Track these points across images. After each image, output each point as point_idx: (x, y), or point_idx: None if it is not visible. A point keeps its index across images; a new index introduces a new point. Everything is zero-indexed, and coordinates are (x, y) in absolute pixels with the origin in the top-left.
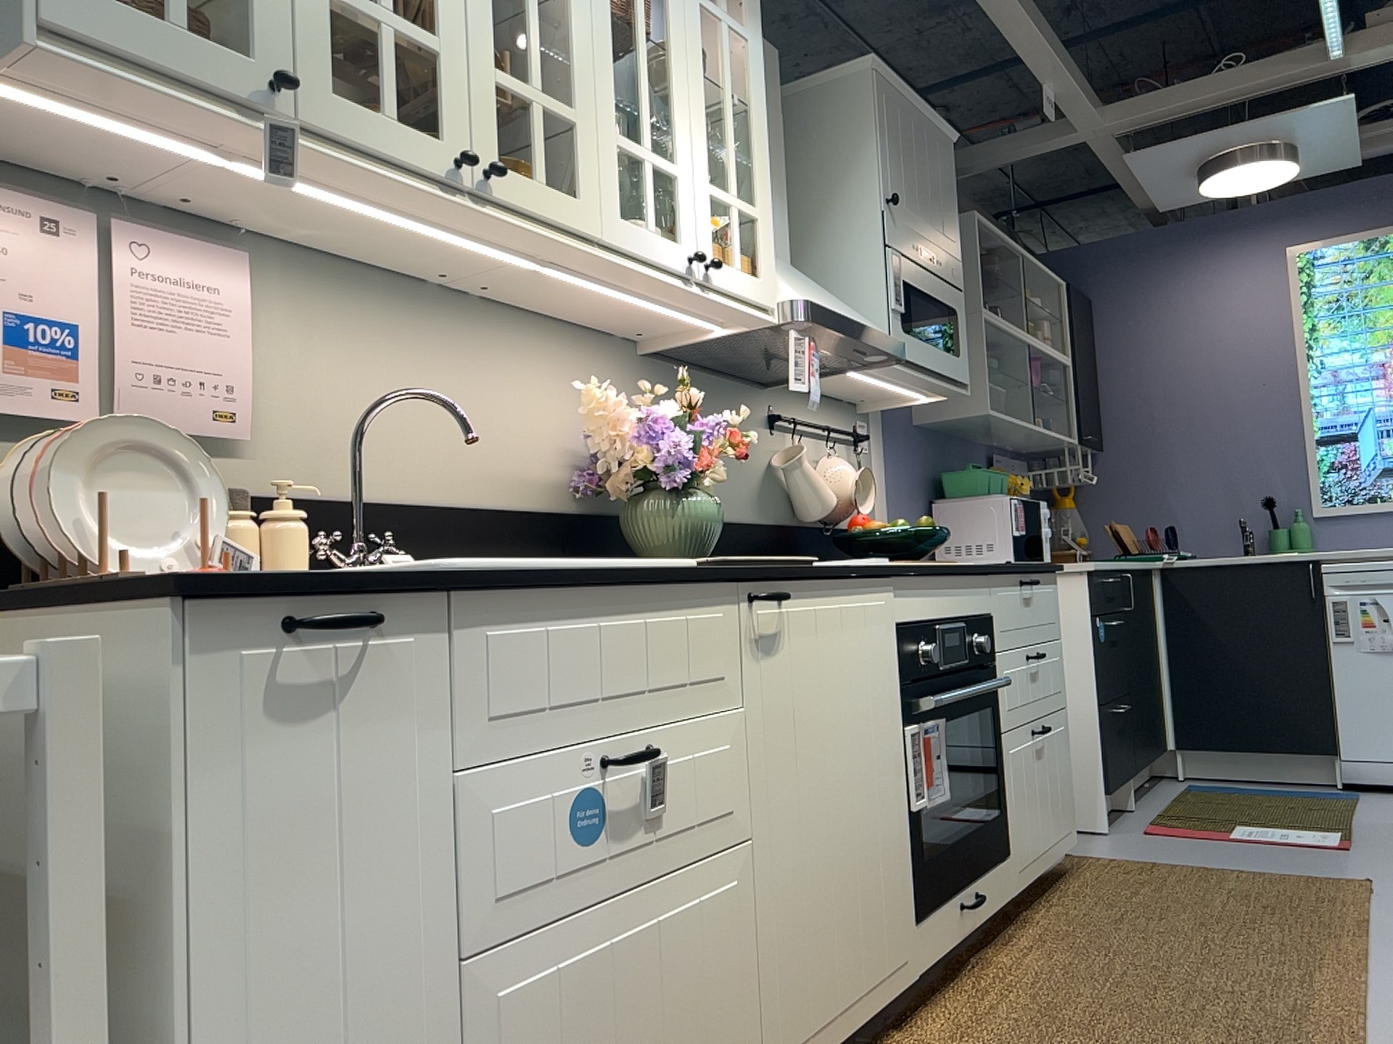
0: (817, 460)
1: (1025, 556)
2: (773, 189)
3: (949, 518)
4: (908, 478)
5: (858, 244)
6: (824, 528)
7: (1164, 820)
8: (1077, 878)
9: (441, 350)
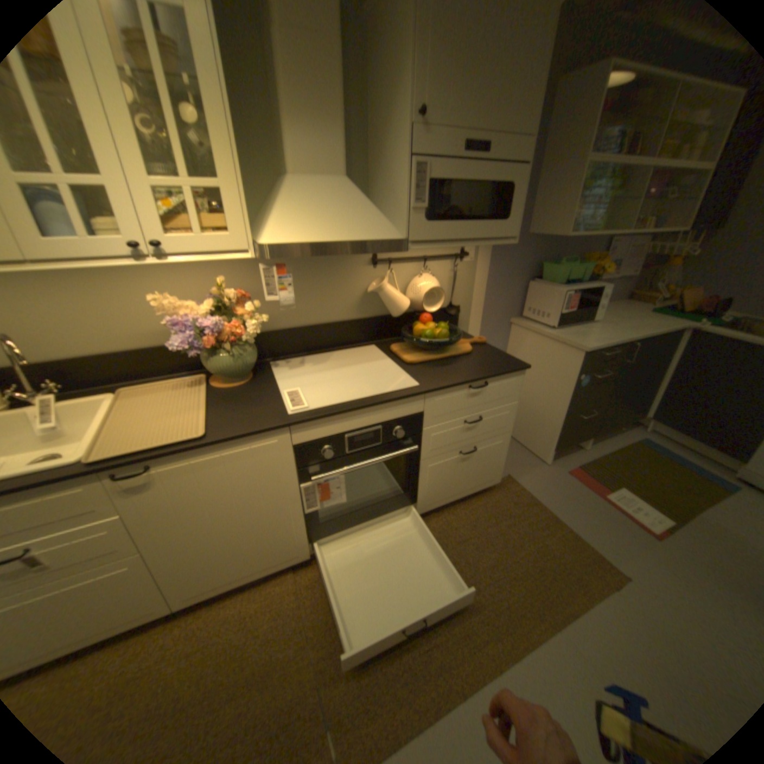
0: (414, 275)
1: (570, 322)
2: (319, 115)
3: (534, 290)
4: (510, 268)
5: (399, 149)
6: (414, 311)
7: (589, 467)
8: (486, 499)
9: (79, 280)
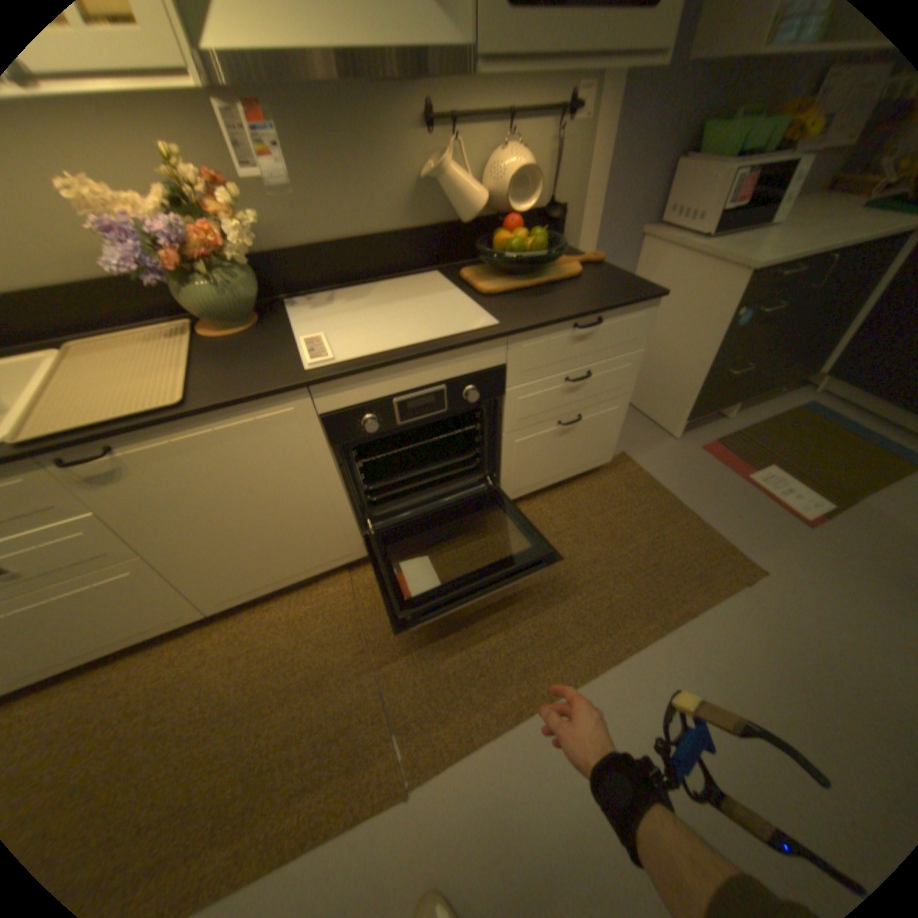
0: (496, 148)
1: (734, 225)
2: None
3: (685, 175)
4: (650, 134)
5: None
6: (496, 215)
7: (731, 440)
8: (591, 482)
9: None
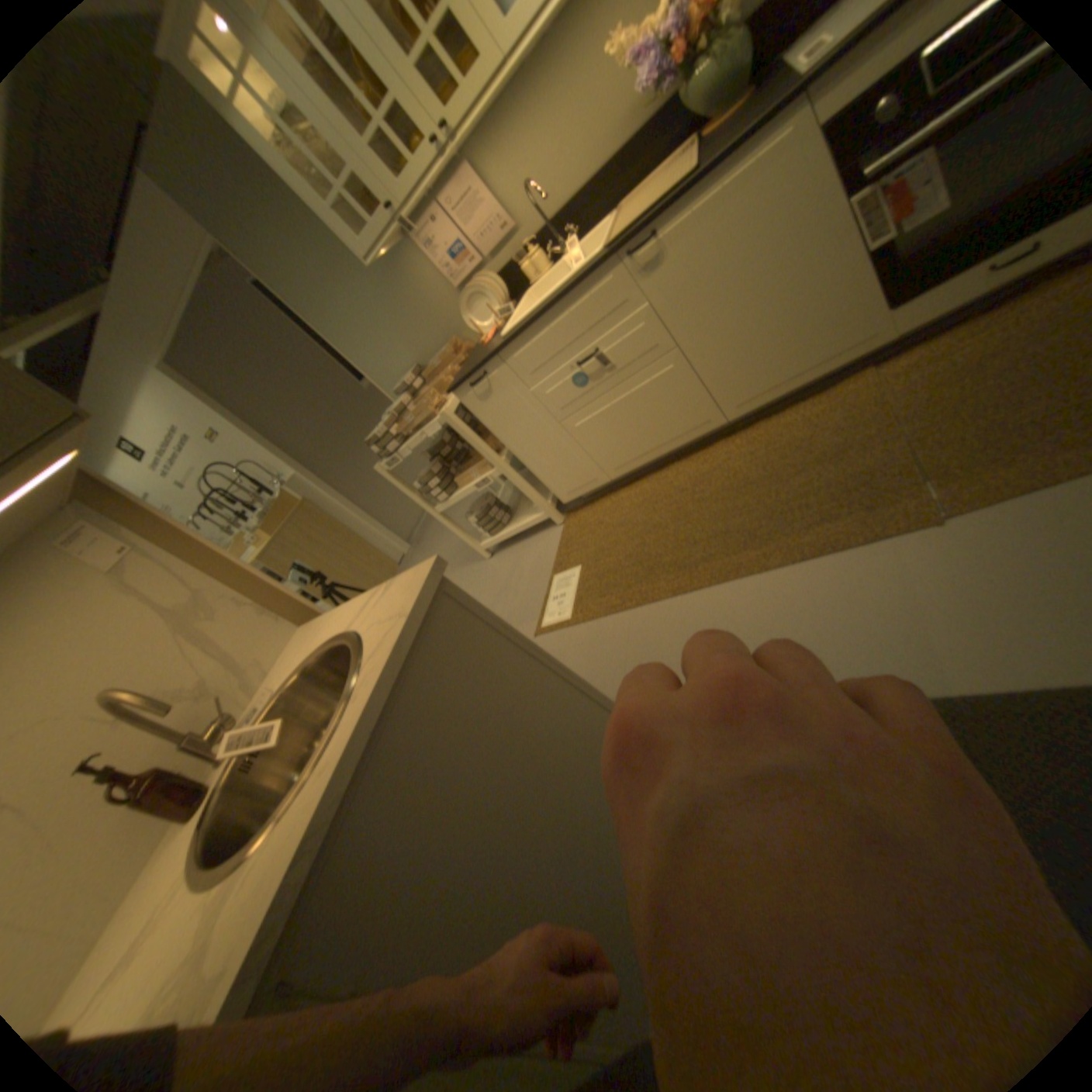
0: None
1: None
2: None
3: None
4: None
5: None
6: None
7: None
8: None
9: (553, 89)
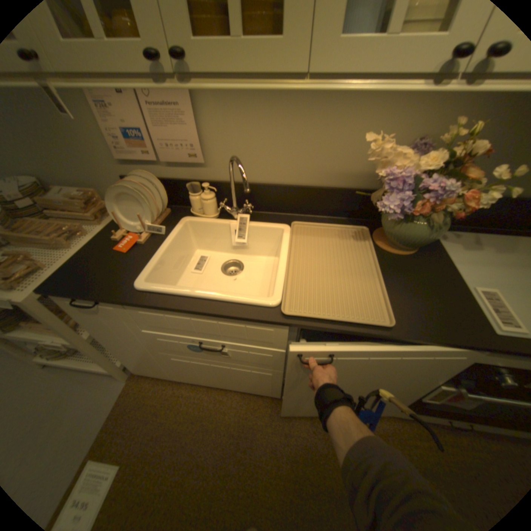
0: None
1: None
2: None
3: None
4: None
5: None
6: None
7: None
8: None
9: (301, 106)
